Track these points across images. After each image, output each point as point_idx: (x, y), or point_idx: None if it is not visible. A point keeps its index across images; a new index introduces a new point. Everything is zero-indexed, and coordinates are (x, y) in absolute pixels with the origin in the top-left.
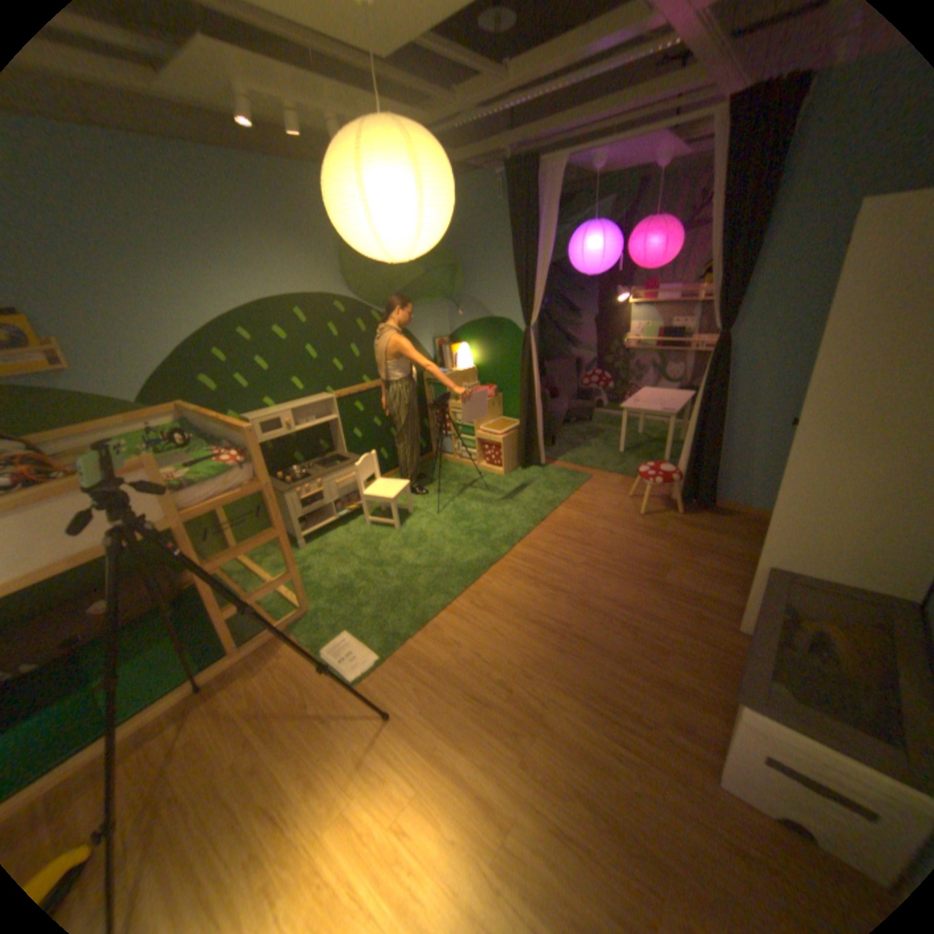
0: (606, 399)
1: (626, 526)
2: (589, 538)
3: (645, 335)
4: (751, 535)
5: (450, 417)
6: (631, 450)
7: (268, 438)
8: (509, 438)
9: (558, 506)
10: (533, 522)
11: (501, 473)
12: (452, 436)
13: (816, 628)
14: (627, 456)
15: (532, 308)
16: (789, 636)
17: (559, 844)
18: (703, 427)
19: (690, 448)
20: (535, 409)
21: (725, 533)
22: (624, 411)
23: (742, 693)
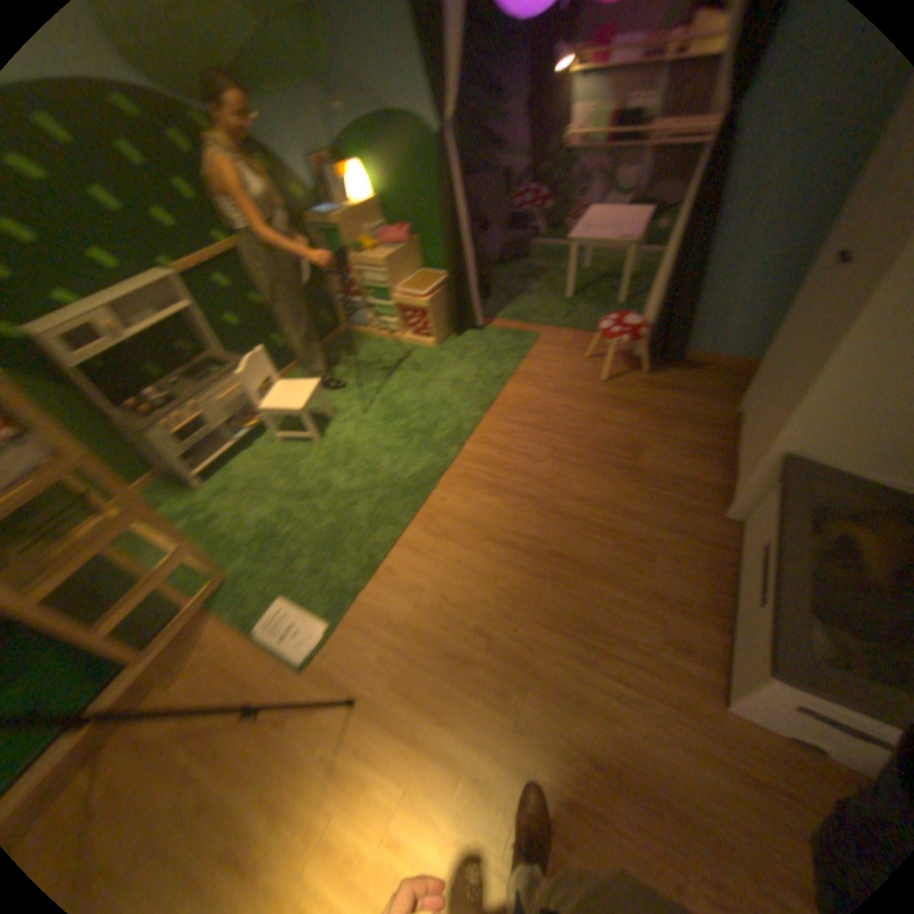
0: (545, 224)
1: (588, 397)
2: (550, 419)
3: (595, 124)
4: (725, 391)
5: (358, 275)
6: (581, 292)
7: (91, 353)
8: (439, 298)
9: (509, 381)
10: (482, 407)
11: (434, 344)
12: (366, 301)
13: (842, 532)
14: (578, 301)
15: (448, 85)
16: (824, 557)
17: (572, 814)
18: (684, 262)
19: (663, 291)
20: (467, 253)
21: (697, 392)
22: (575, 243)
23: (742, 599)
